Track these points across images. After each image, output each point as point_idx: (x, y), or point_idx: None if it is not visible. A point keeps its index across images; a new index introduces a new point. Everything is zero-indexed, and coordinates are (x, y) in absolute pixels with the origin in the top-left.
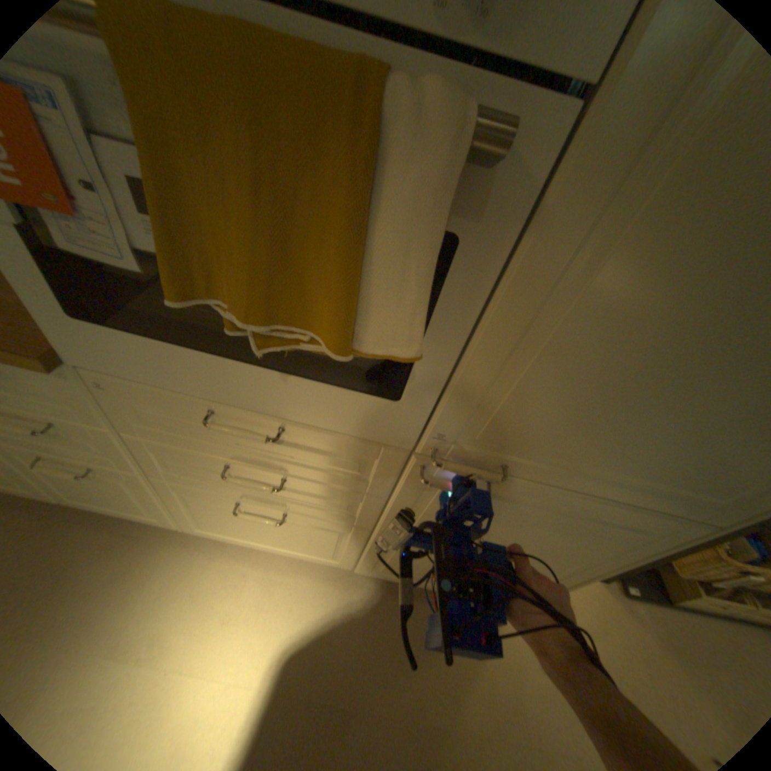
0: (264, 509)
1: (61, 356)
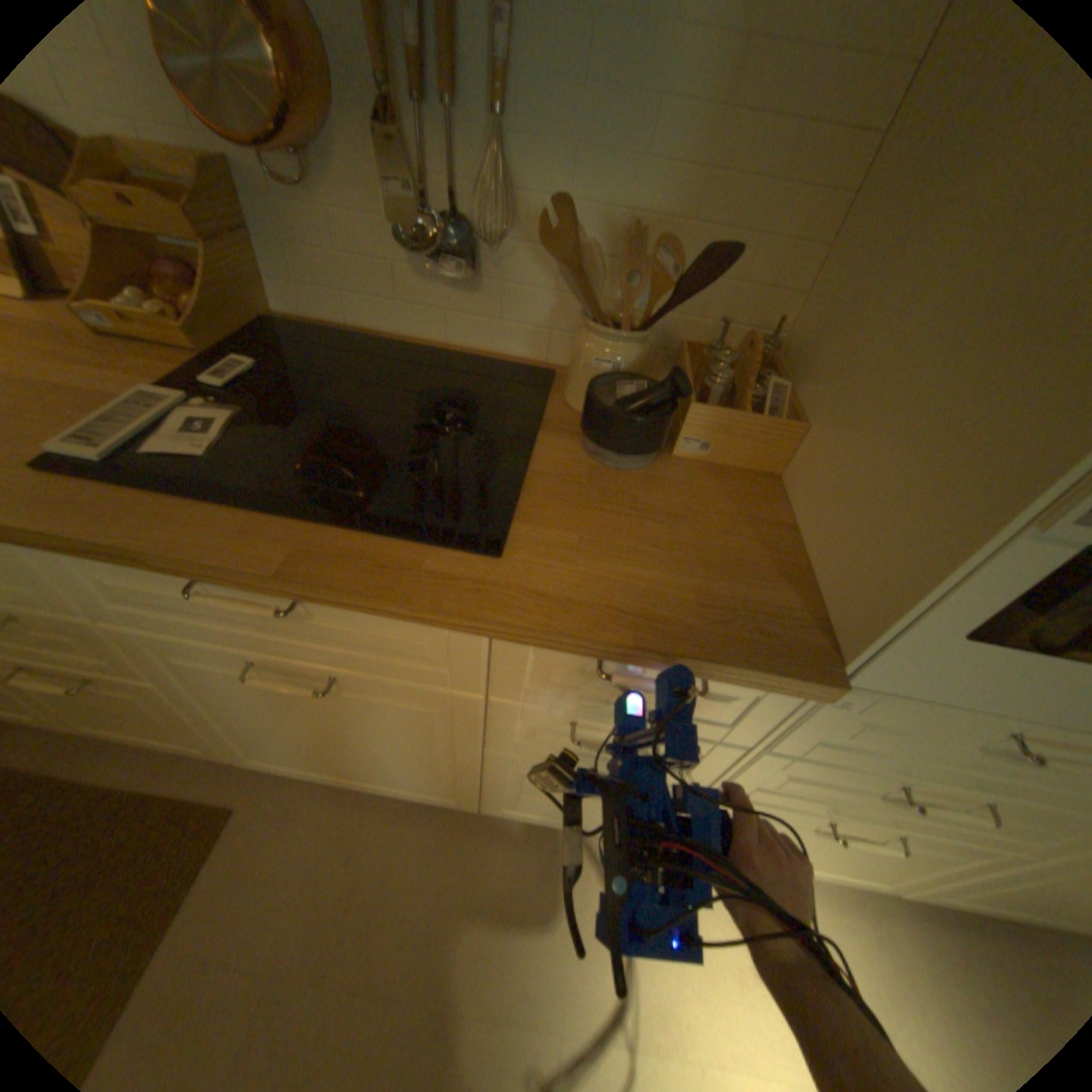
0: (877, 832)
1: (860, 677)
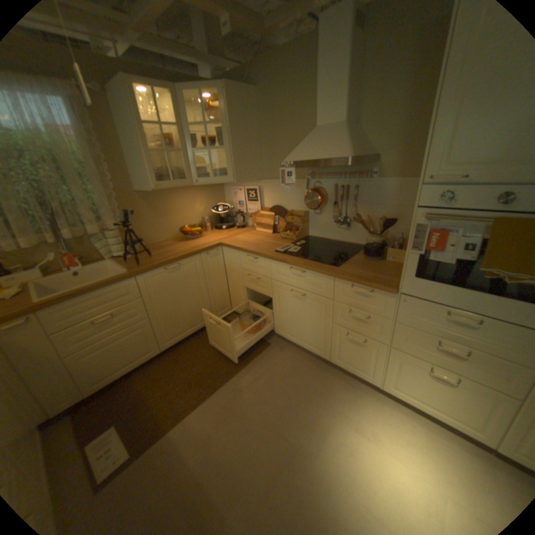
0: (447, 374)
1: (401, 289)
